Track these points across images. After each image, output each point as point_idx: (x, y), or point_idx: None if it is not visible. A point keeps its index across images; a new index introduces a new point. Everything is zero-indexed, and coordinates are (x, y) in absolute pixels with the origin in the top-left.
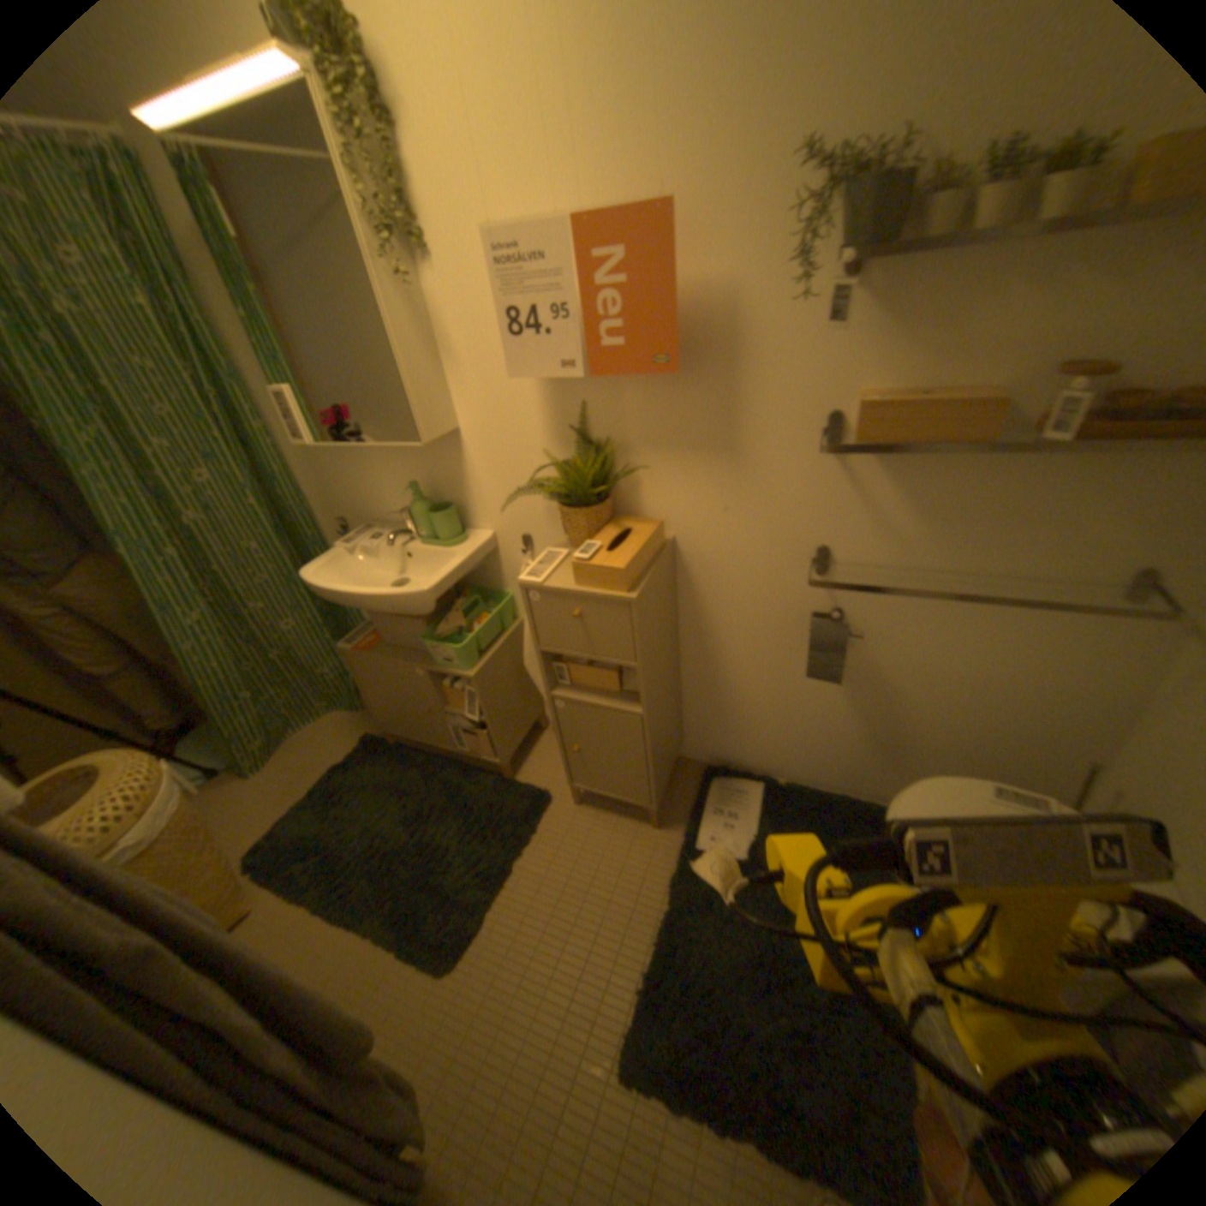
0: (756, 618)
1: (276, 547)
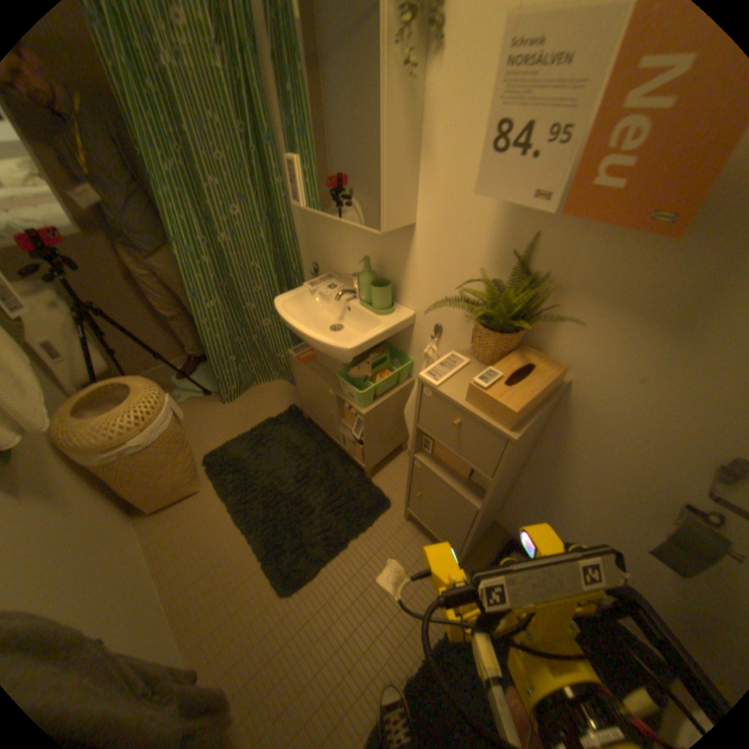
0: (620, 476)
1: (276, 268)
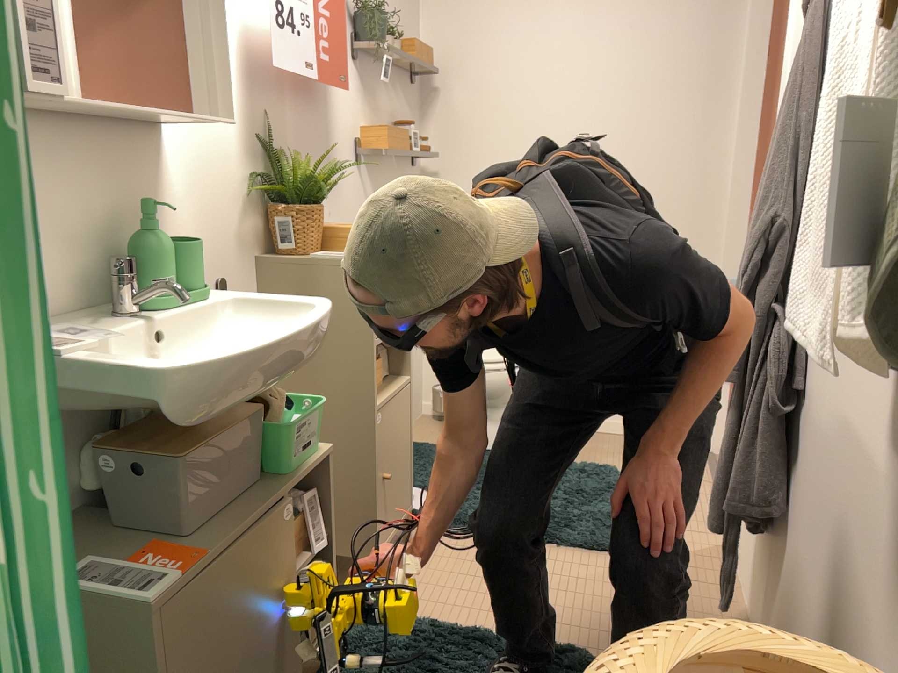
0: None
1: None
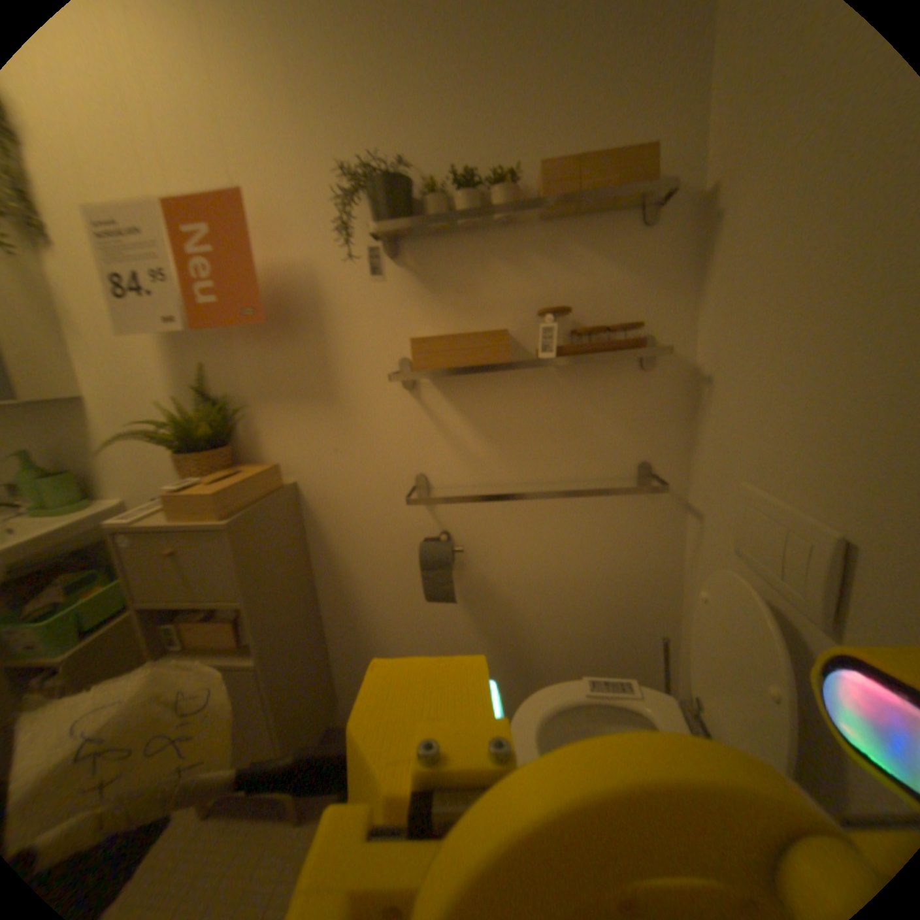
0: (381, 552)
1: None
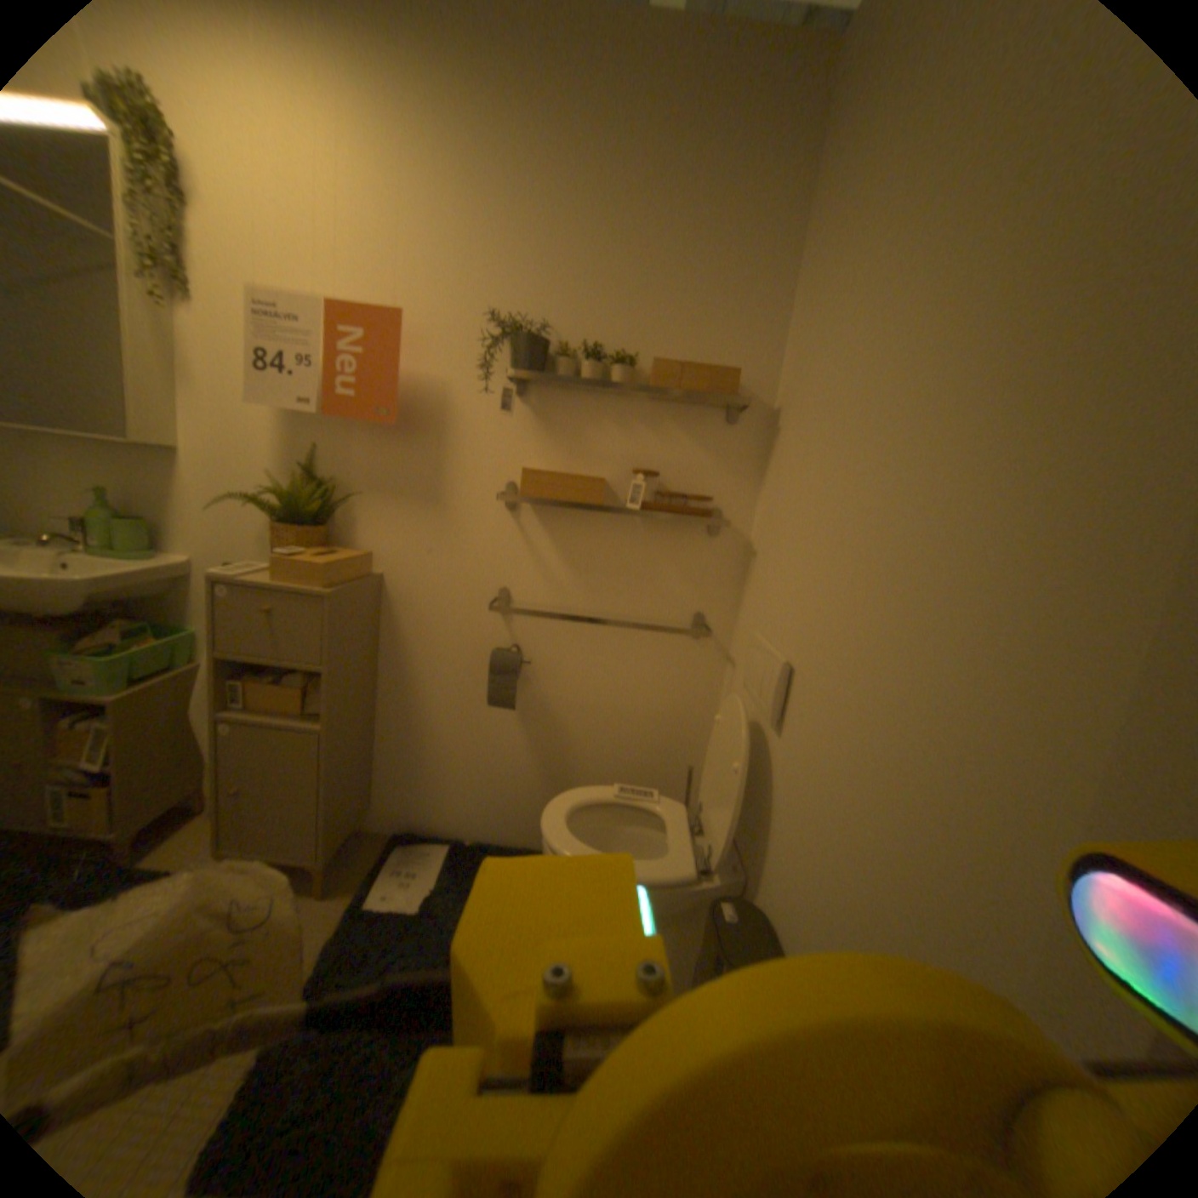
0: (453, 654)
1: None
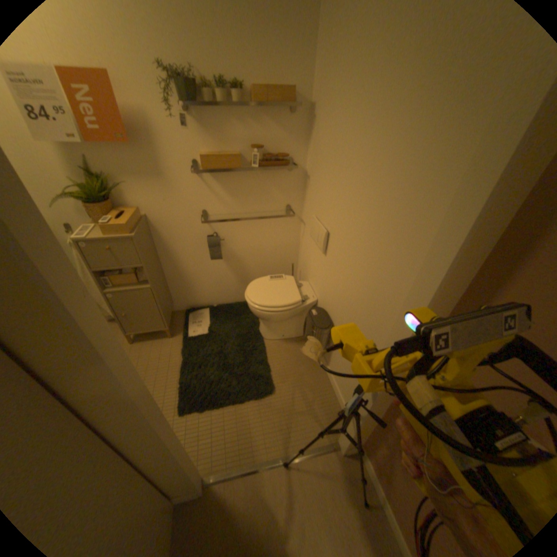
0: (188, 242)
1: None
